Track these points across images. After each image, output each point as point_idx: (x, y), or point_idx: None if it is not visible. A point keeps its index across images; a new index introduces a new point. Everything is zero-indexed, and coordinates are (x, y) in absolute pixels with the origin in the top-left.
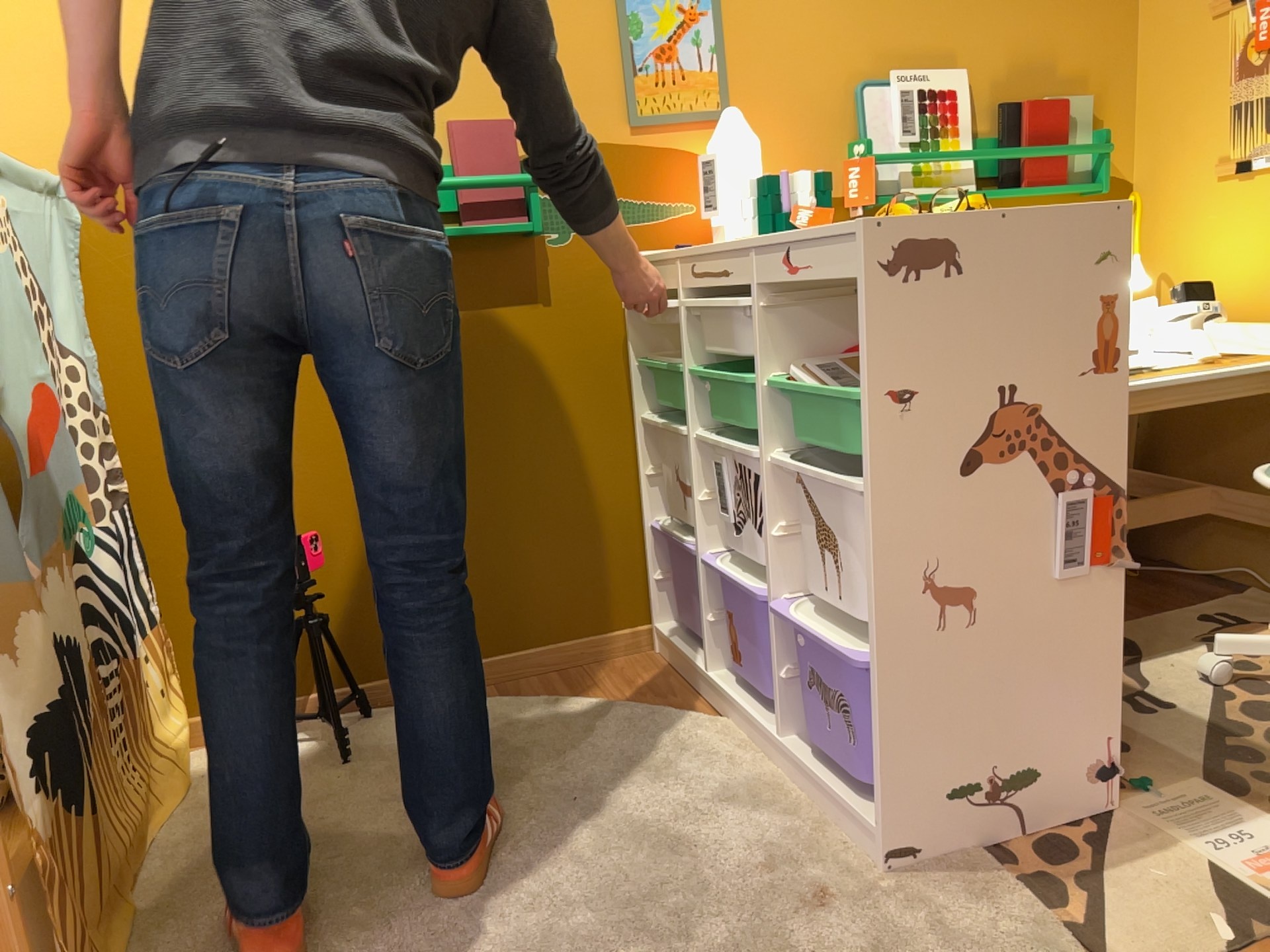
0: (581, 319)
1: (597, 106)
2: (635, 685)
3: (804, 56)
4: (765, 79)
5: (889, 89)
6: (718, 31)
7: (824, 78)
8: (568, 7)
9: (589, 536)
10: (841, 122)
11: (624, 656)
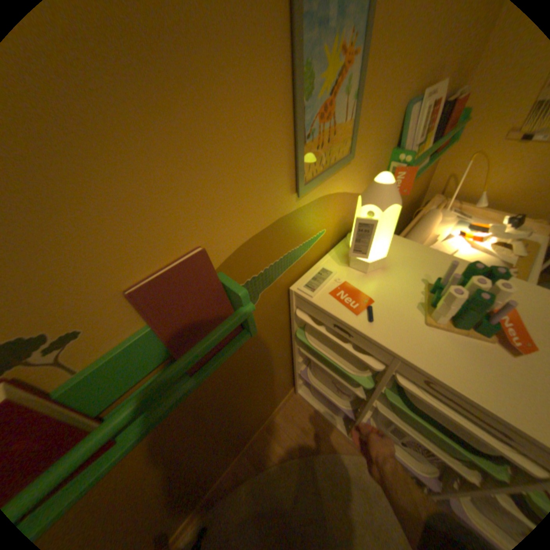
0: (268, 331)
1: (275, 188)
2: (306, 431)
3: (397, 83)
4: (375, 113)
5: (421, 103)
6: (365, 71)
7: (399, 101)
8: (241, 59)
9: (274, 391)
10: (395, 134)
11: (287, 406)
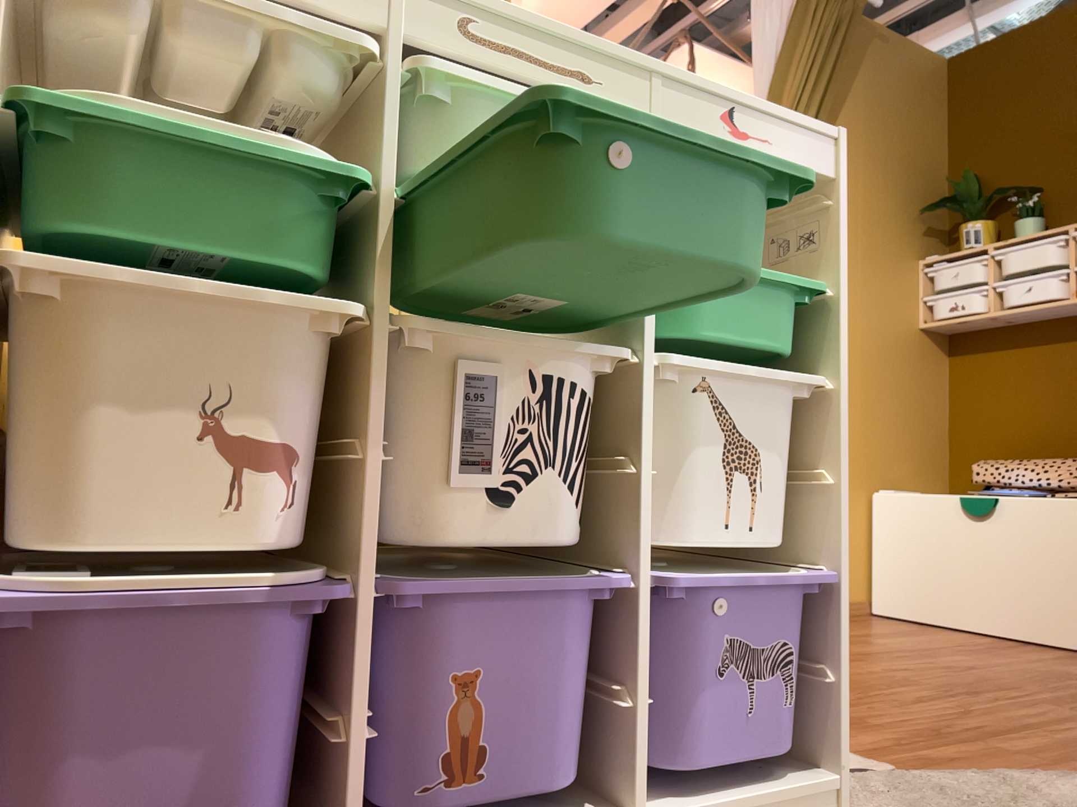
0: None
1: None
2: None
3: None
4: None
5: None
6: None
7: None
8: None
9: None
10: None
11: None
